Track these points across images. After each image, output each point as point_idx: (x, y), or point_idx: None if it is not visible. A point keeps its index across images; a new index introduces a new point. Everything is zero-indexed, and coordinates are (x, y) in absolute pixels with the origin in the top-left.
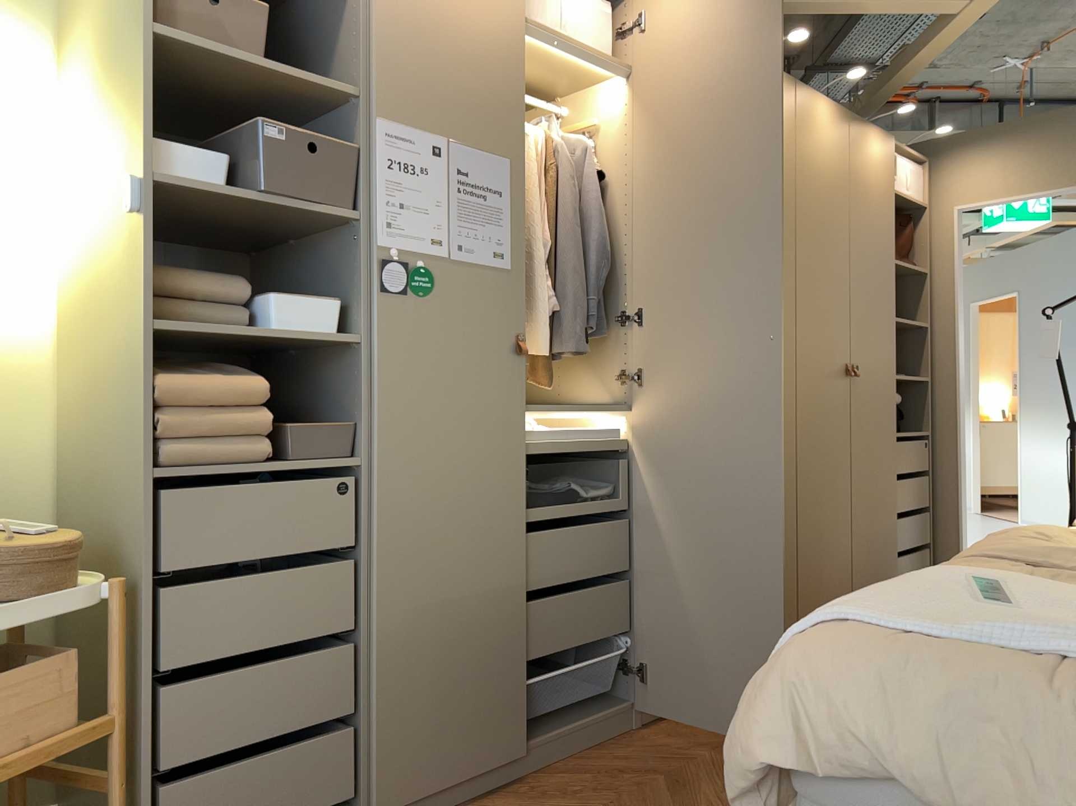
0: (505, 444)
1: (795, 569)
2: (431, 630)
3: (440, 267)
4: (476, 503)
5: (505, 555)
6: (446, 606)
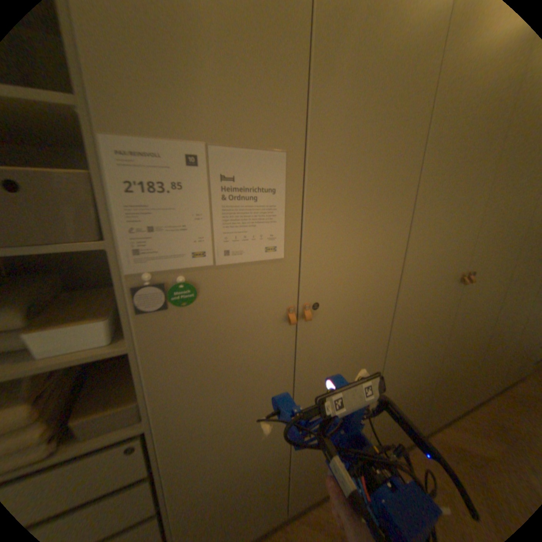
0: (276, 383)
1: (476, 380)
2: (217, 496)
3: (207, 276)
4: (251, 423)
5: (275, 442)
6: (228, 481)
